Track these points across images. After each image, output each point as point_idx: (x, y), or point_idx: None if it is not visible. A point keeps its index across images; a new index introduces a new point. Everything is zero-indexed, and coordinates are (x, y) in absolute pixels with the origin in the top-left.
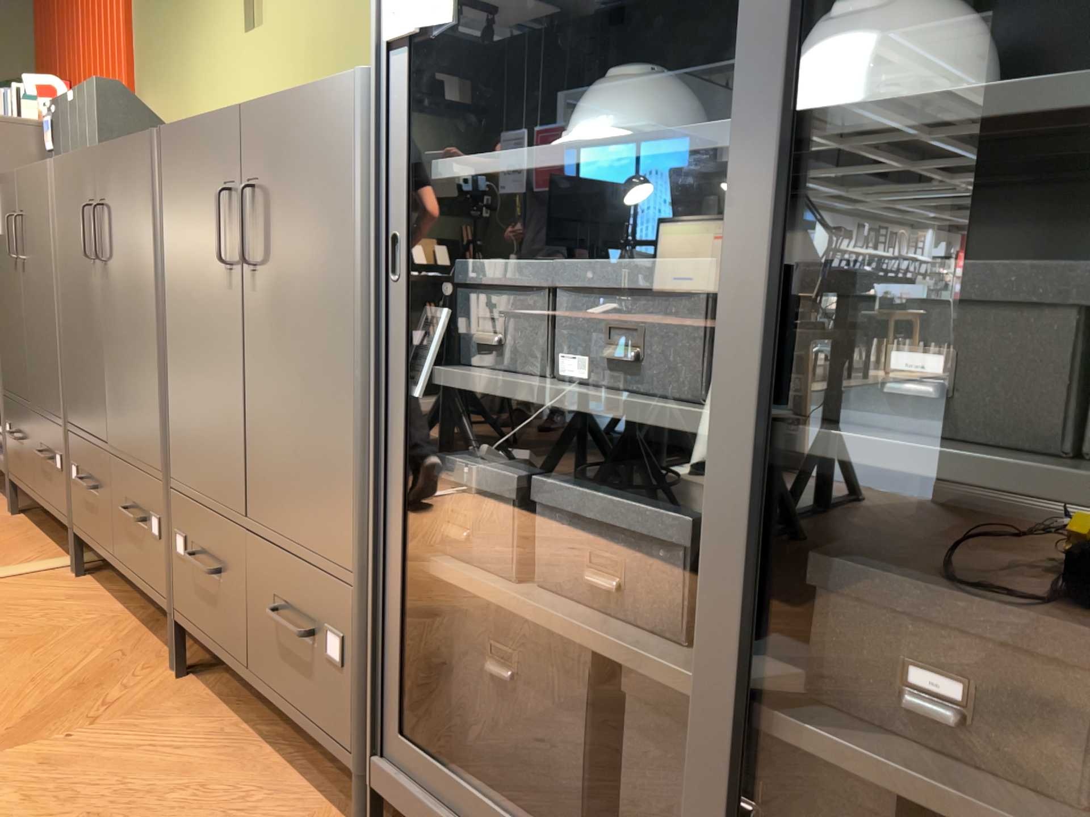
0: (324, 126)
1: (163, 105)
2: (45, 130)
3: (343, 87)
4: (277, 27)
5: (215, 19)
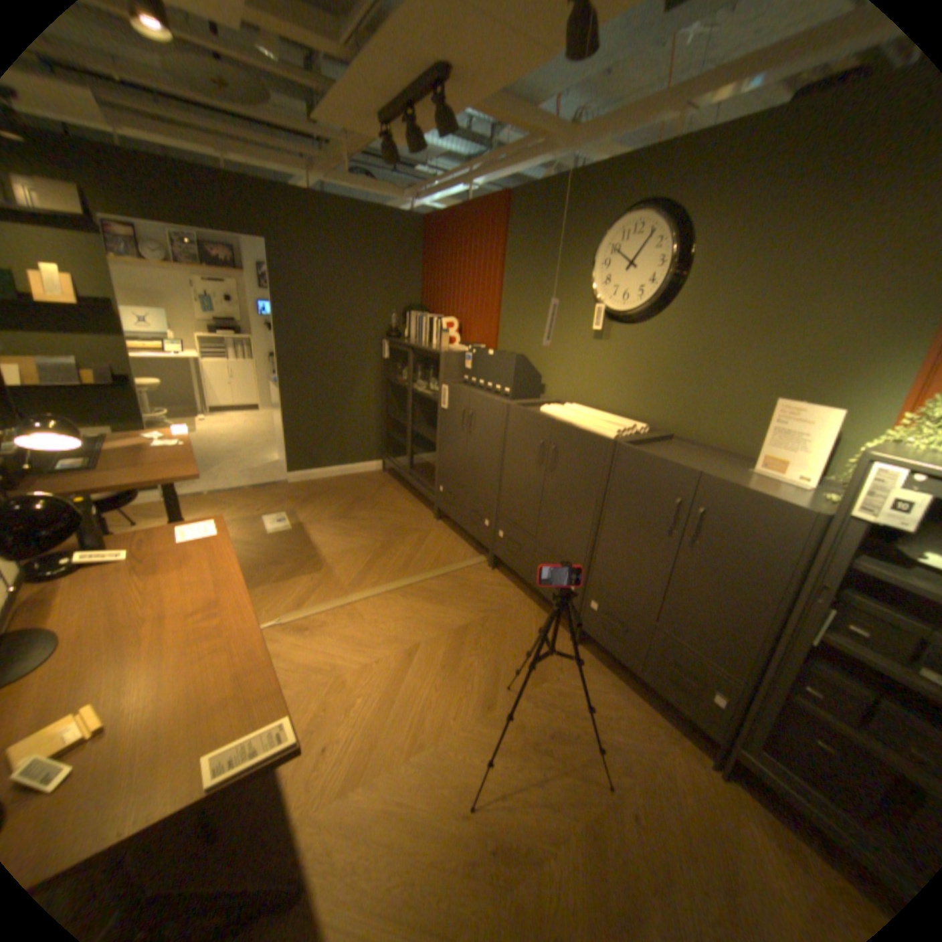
0: (782, 520)
1: (520, 347)
2: (465, 357)
3: (806, 513)
4: (621, 346)
5: (570, 322)
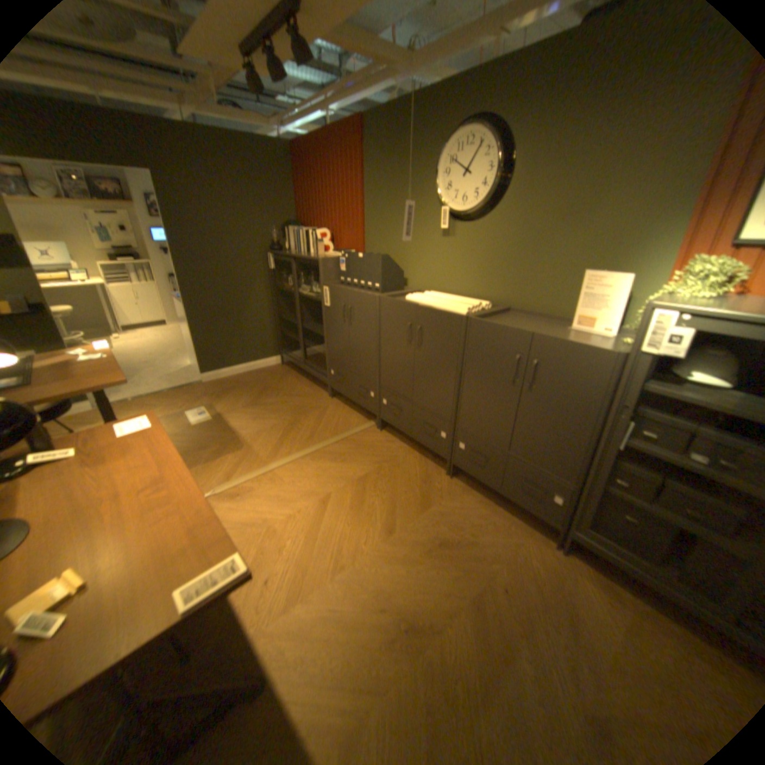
0: (592, 361)
1: (383, 248)
2: (339, 260)
3: (609, 354)
4: (464, 239)
5: (422, 224)
